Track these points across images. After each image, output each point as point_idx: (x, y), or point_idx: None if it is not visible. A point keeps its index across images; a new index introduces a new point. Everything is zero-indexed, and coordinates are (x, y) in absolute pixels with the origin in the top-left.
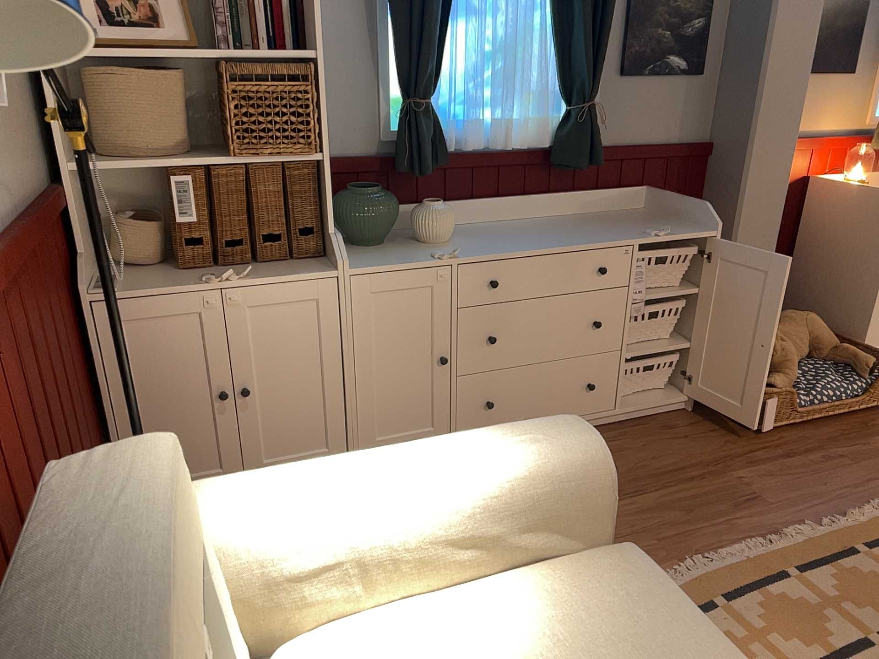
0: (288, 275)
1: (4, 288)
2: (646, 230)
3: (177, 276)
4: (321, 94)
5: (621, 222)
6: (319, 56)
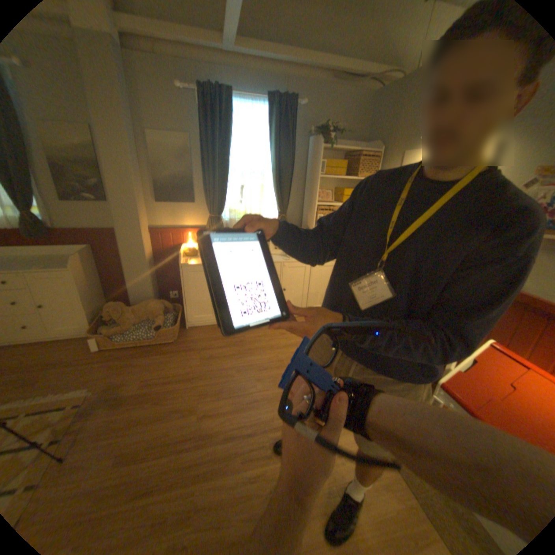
0: None
1: None
2: (41, 266)
3: None
4: None
5: (50, 261)
6: None
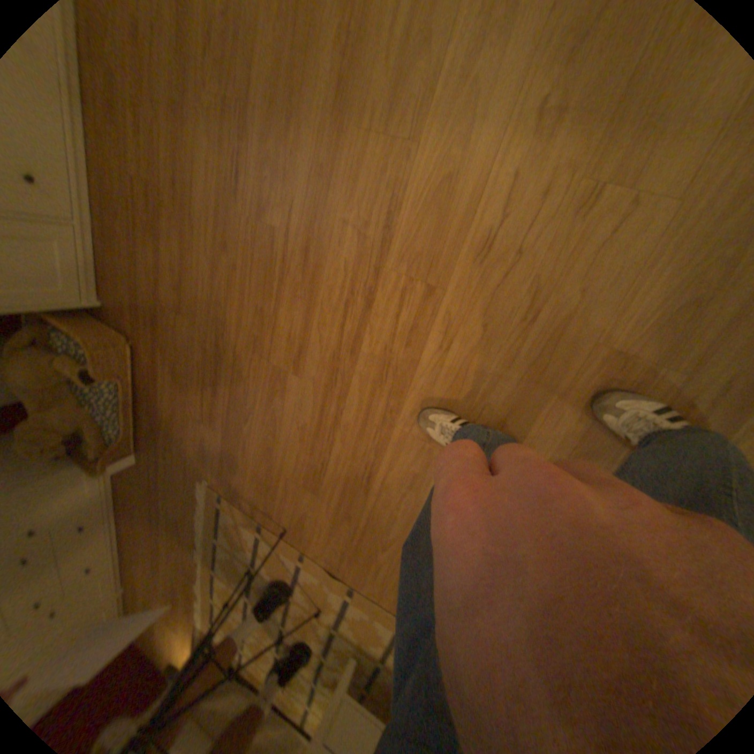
0: None
1: None
2: None
3: None
4: None
5: None
6: None
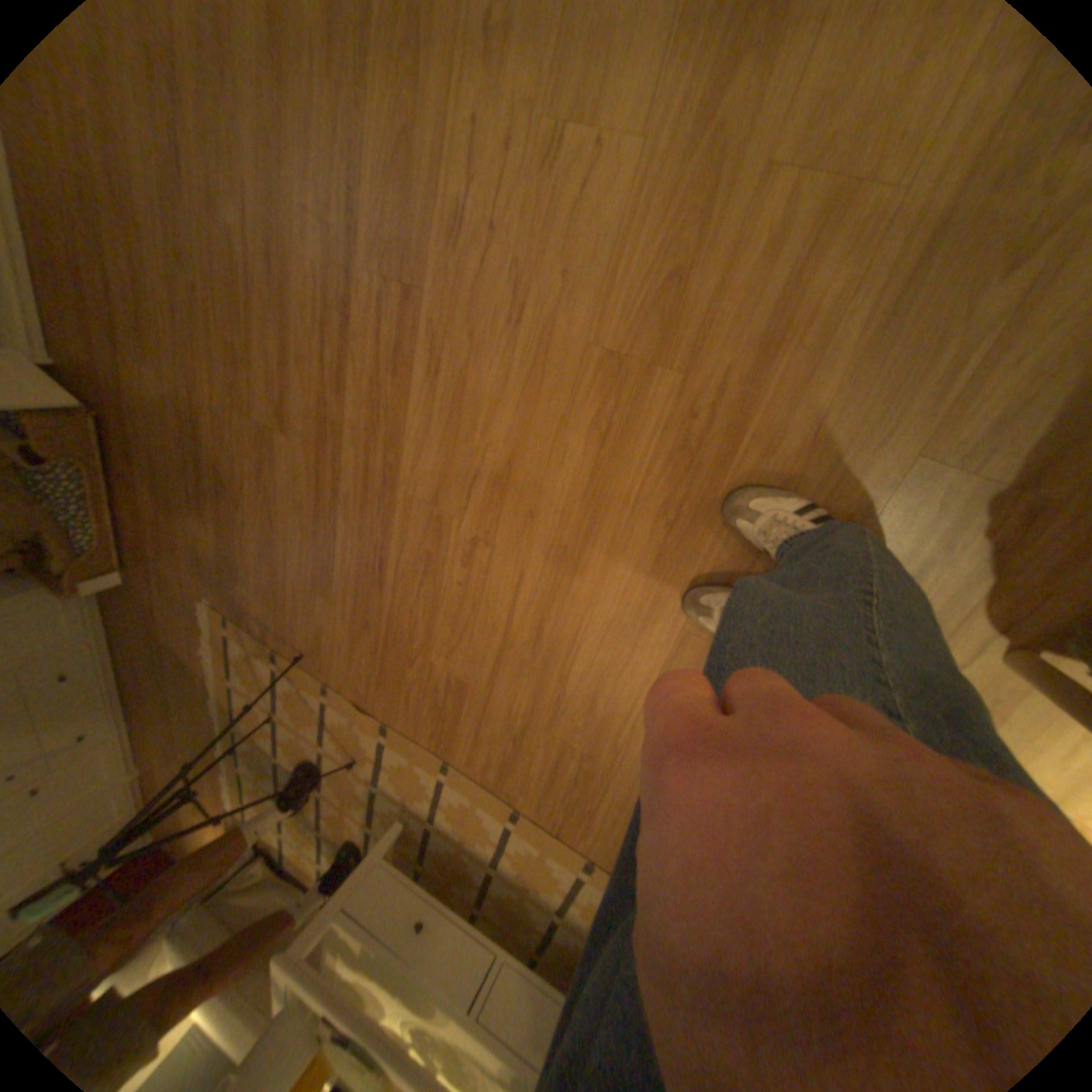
0: None
1: None
2: None
3: None
4: None
5: None
6: None
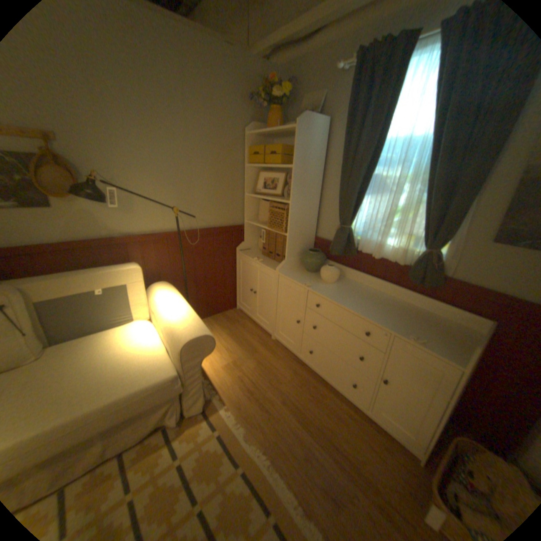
0: (269, 266)
1: (185, 238)
2: (420, 335)
3: (257, 255)
4: (293, 215)
5: (429, 327)
6: (295, 203)
